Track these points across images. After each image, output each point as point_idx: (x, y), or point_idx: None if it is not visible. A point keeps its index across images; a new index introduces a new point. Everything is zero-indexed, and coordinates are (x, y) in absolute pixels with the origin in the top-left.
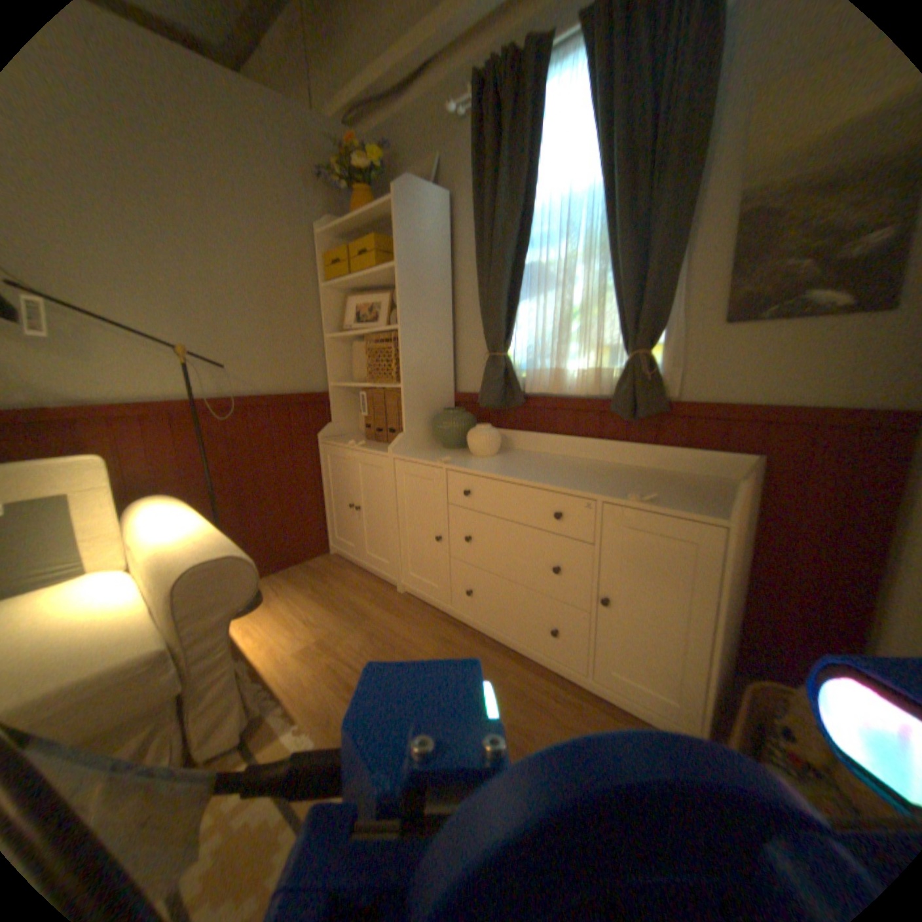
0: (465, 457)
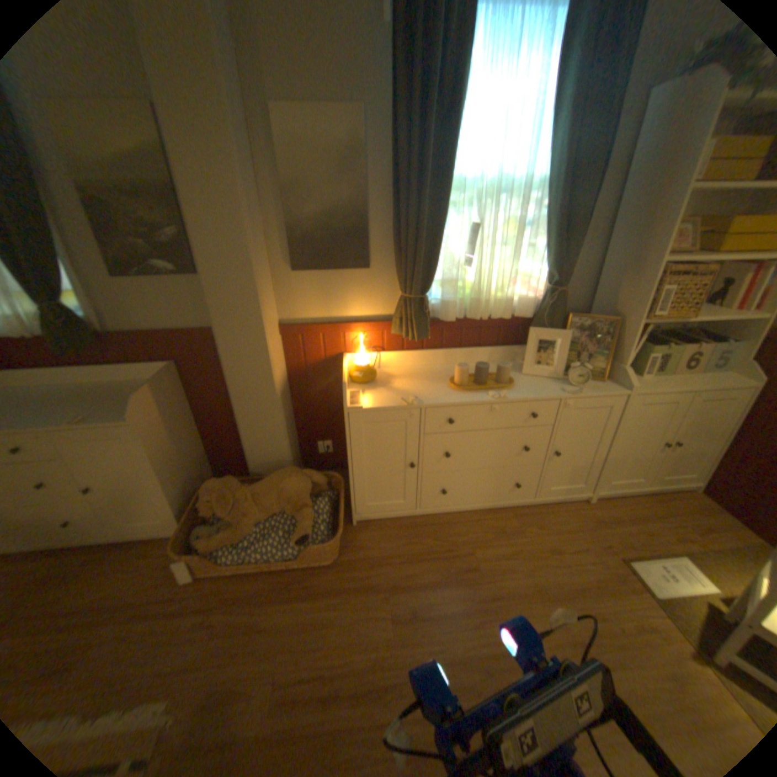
0: None
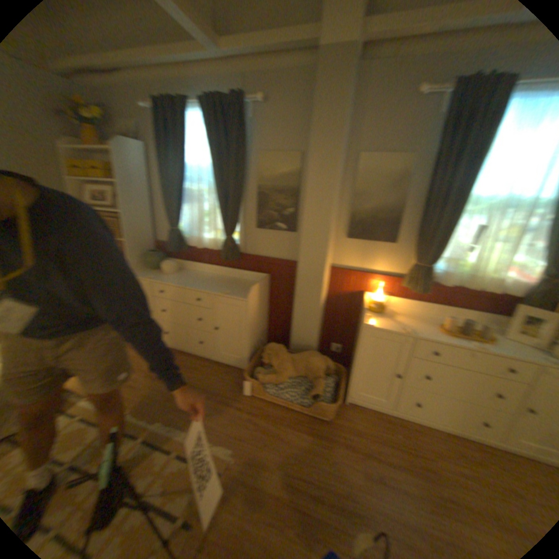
0: (162, 275)
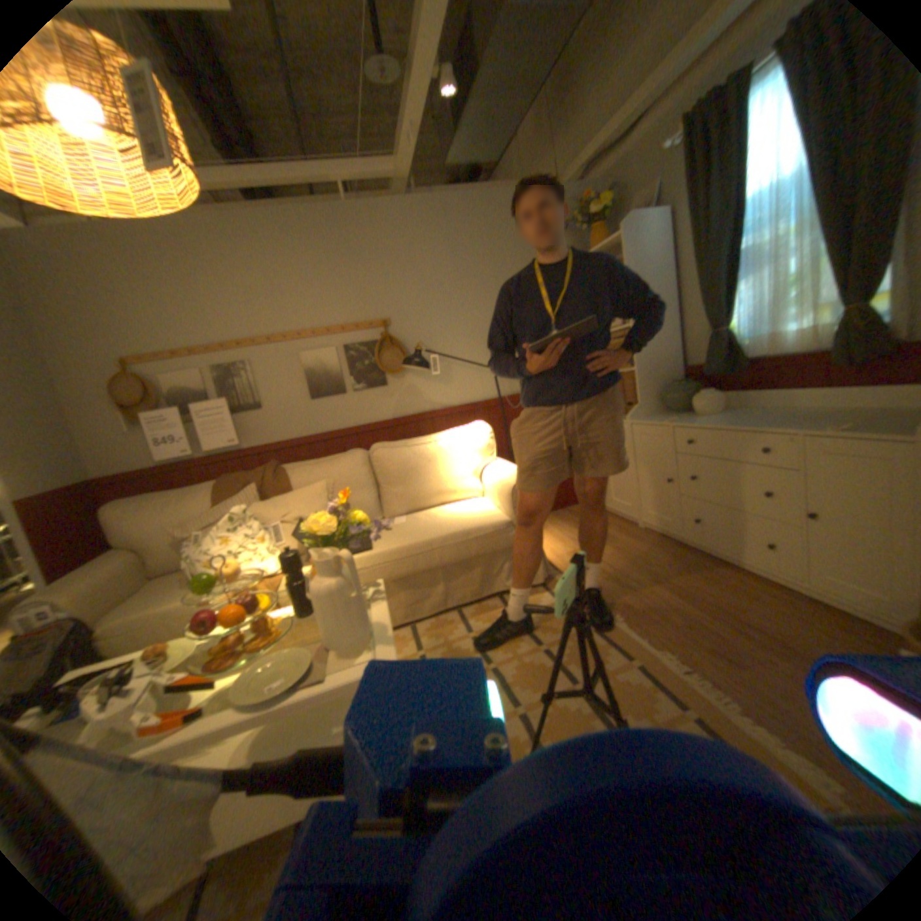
0: (691, 417)
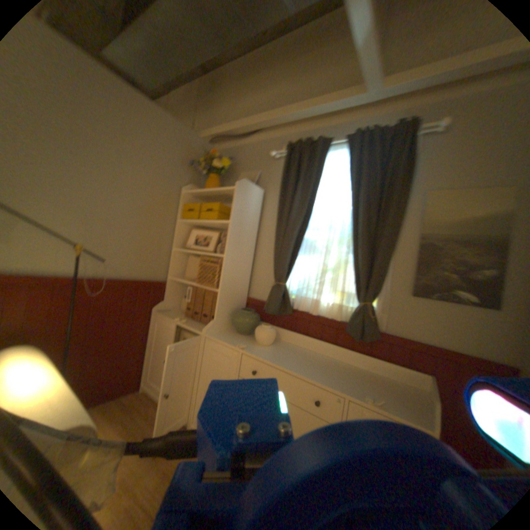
0: (253, 344)
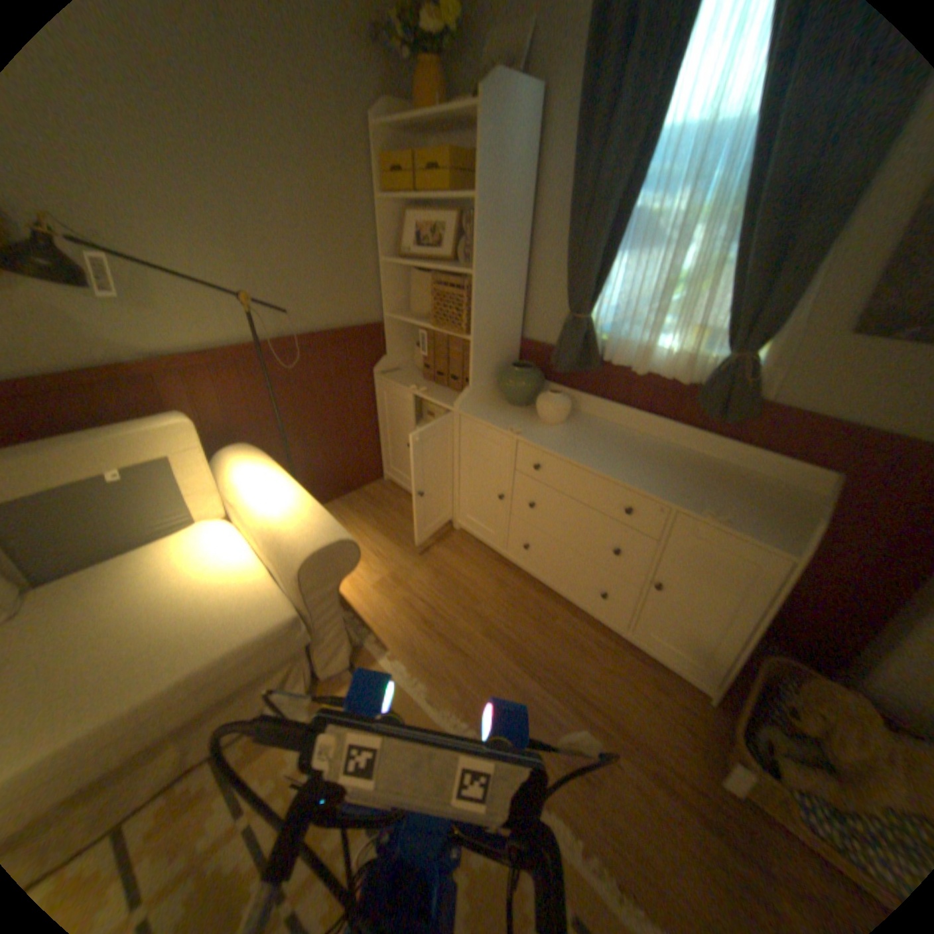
0: (534, 424)
